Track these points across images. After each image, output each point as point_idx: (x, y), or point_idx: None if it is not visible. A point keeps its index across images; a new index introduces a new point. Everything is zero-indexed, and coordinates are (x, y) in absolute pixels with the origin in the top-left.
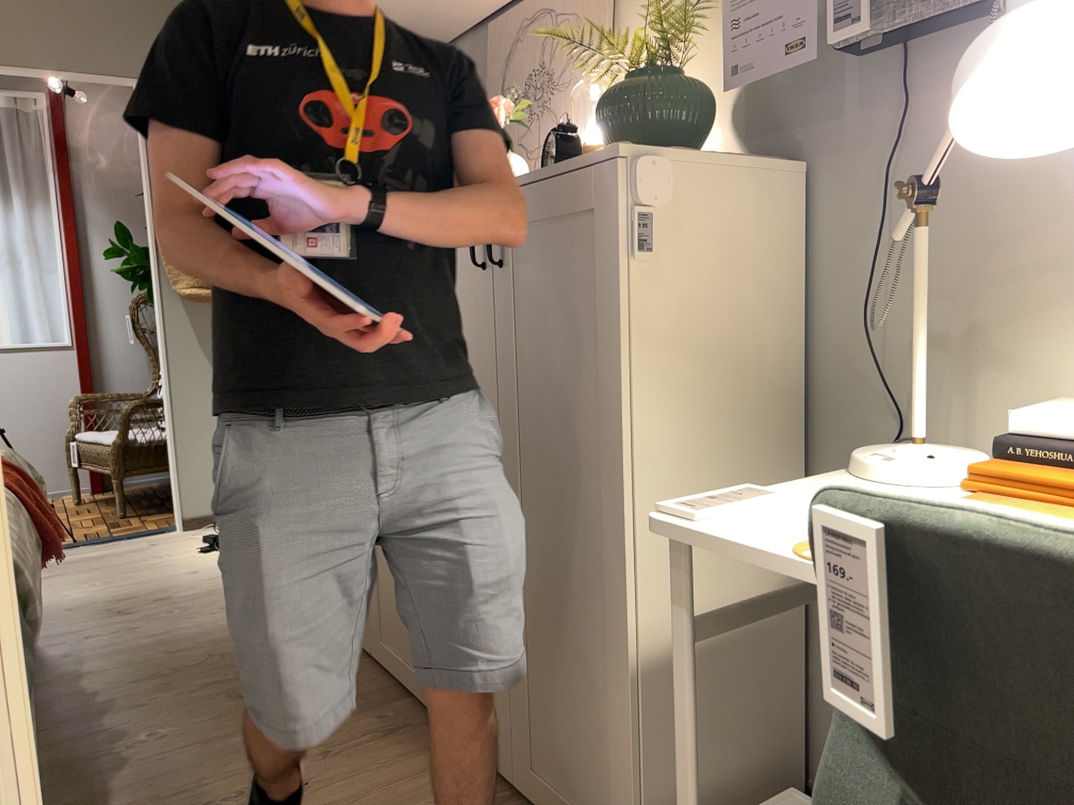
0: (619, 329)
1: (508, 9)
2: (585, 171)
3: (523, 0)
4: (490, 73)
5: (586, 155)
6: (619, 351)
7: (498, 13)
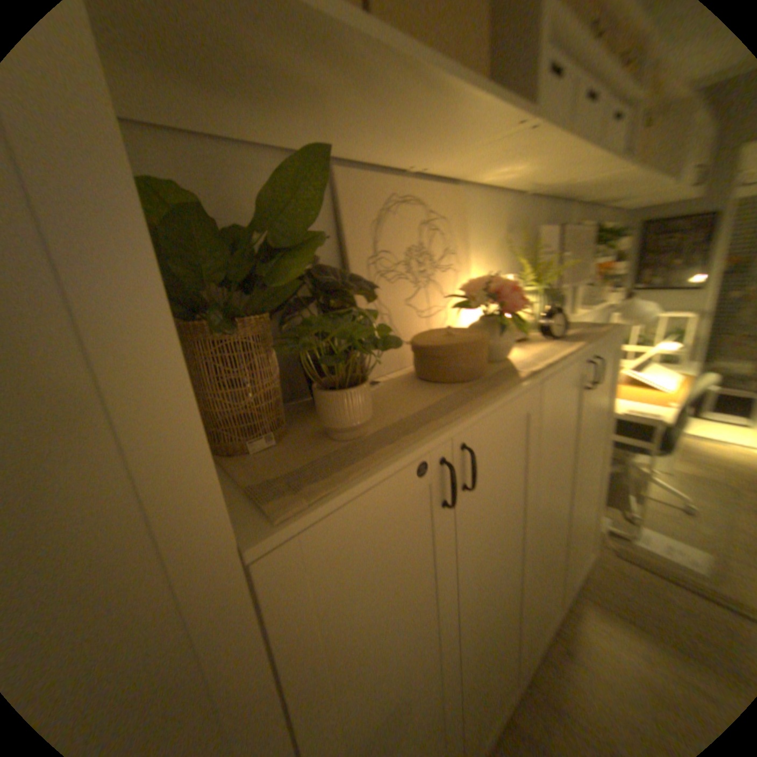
0: (619, 387)
1: (356, 163)
2: (620, 334)
3: (377, 167)
4: (348, 223)
5: (620, 327)
6: (618, 394)
7: (360, 164)
